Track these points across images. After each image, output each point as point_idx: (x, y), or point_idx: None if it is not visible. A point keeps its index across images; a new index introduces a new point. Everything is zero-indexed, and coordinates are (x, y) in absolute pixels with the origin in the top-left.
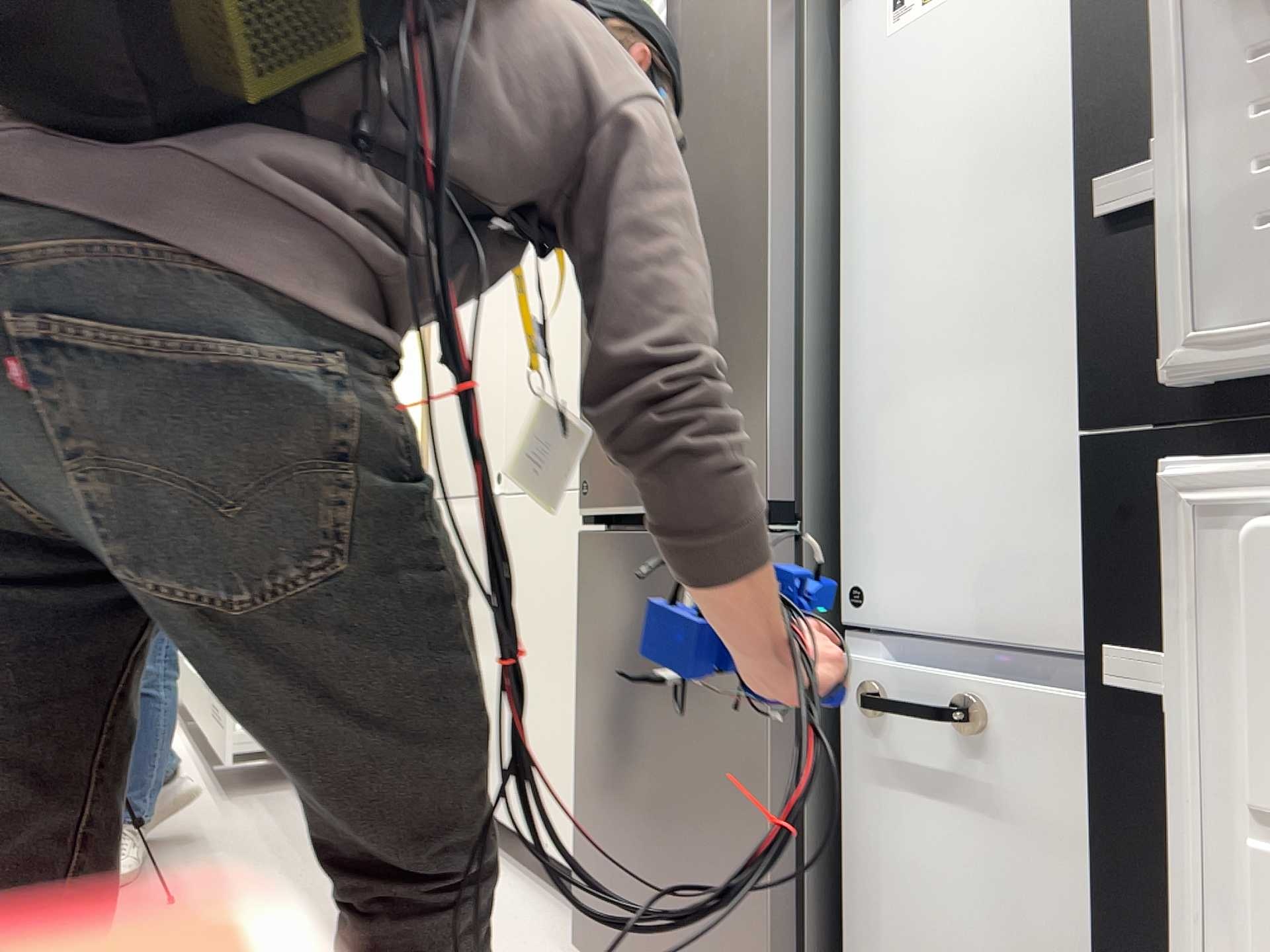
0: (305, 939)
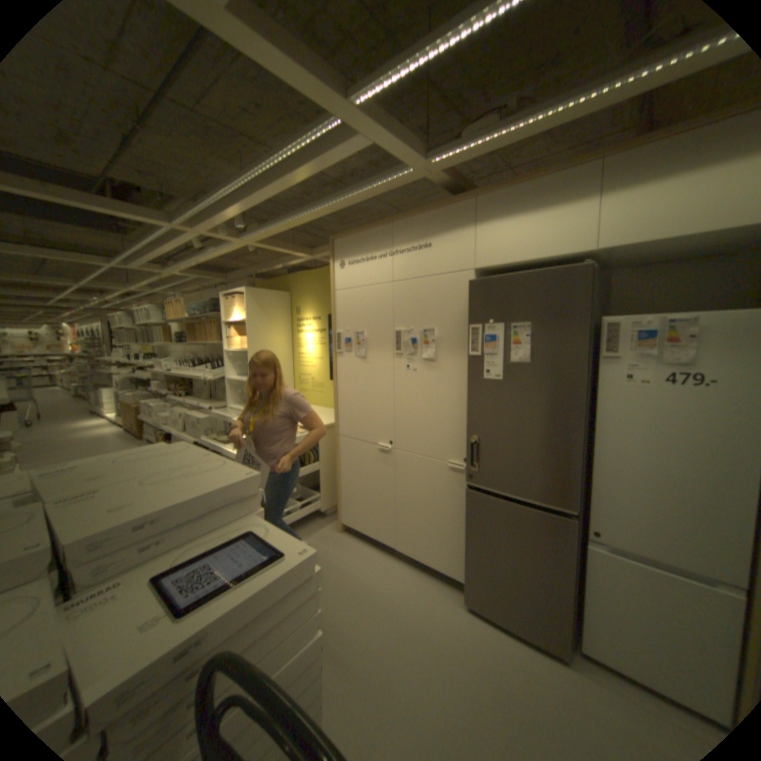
0: (374, 619)
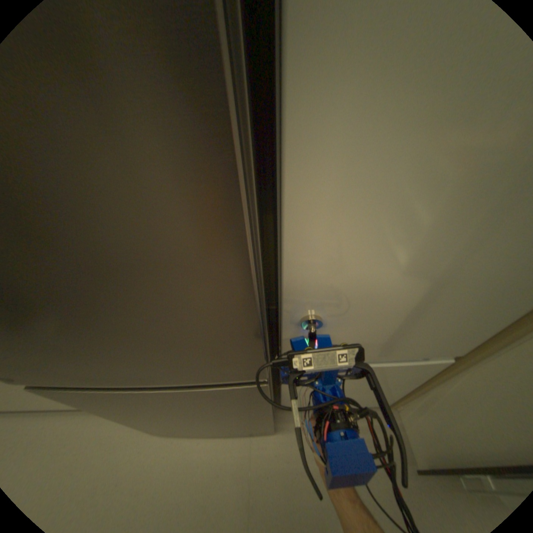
0: None
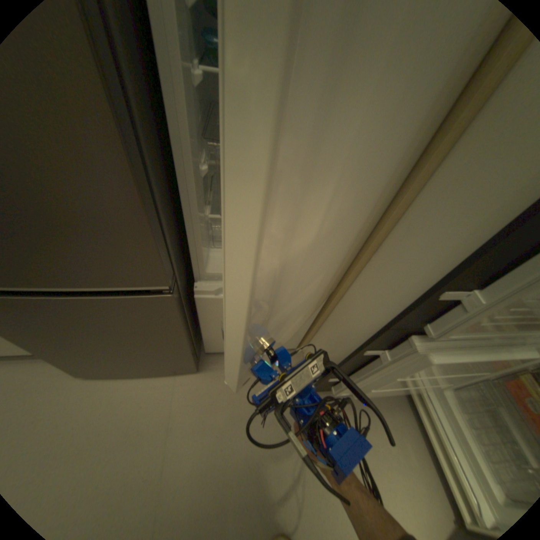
0: None
